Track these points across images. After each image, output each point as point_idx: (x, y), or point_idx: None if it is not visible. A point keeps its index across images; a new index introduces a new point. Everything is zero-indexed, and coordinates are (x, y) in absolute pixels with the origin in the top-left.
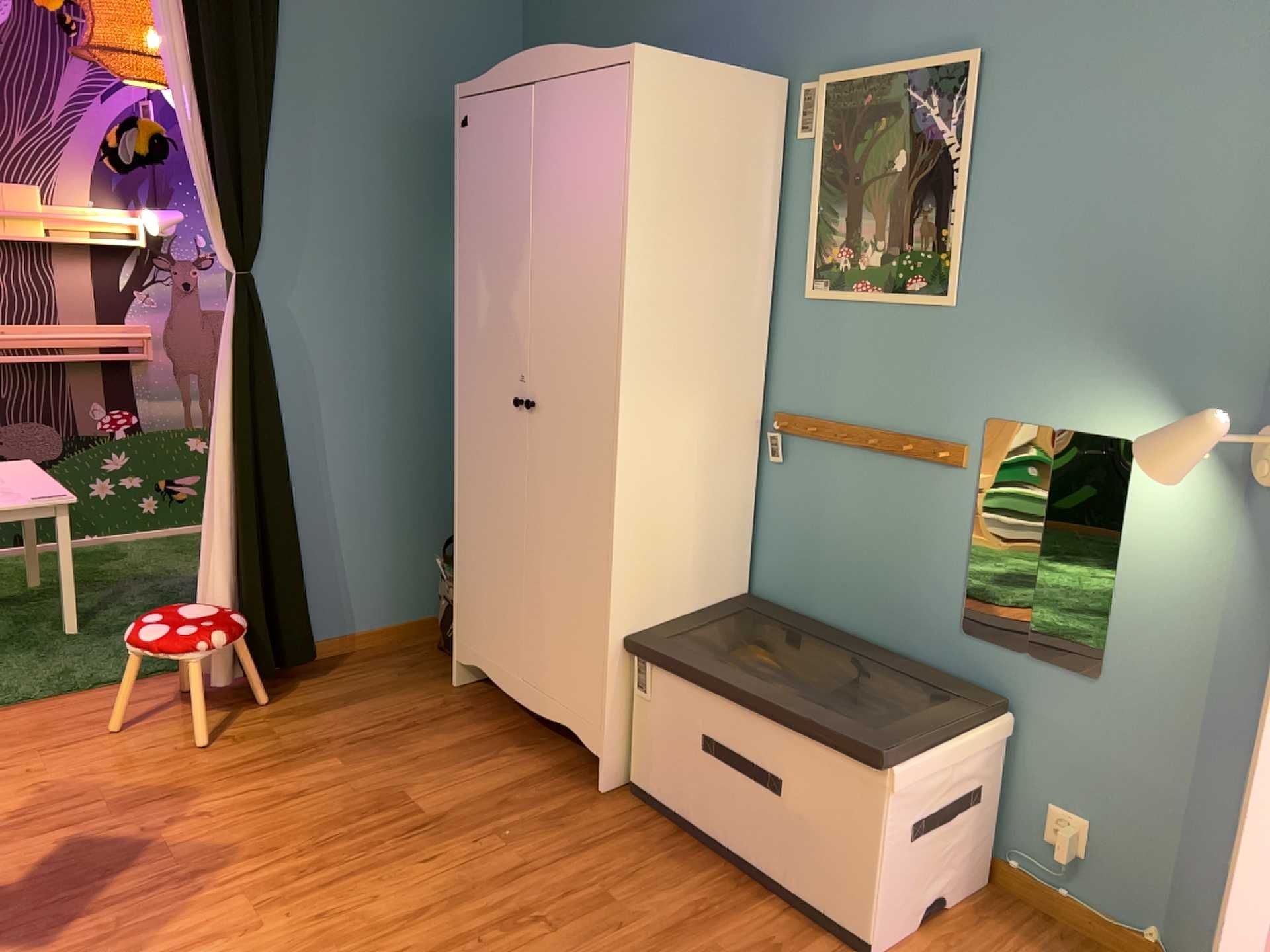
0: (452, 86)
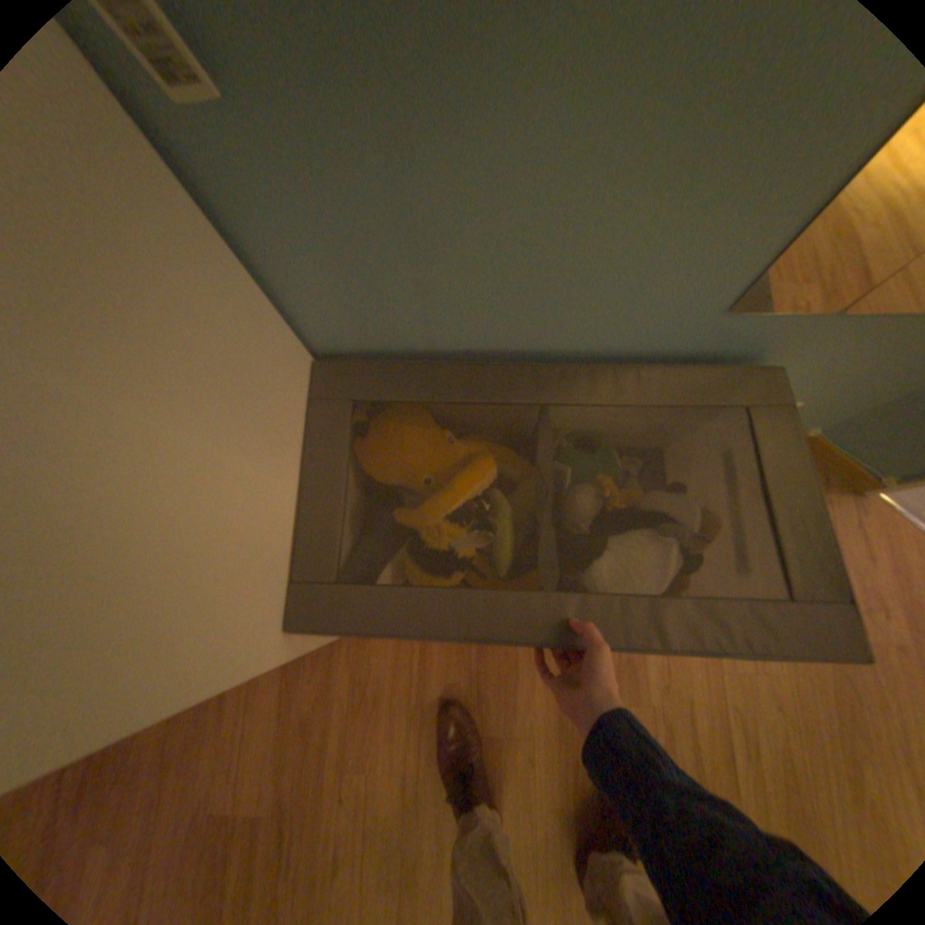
0: None
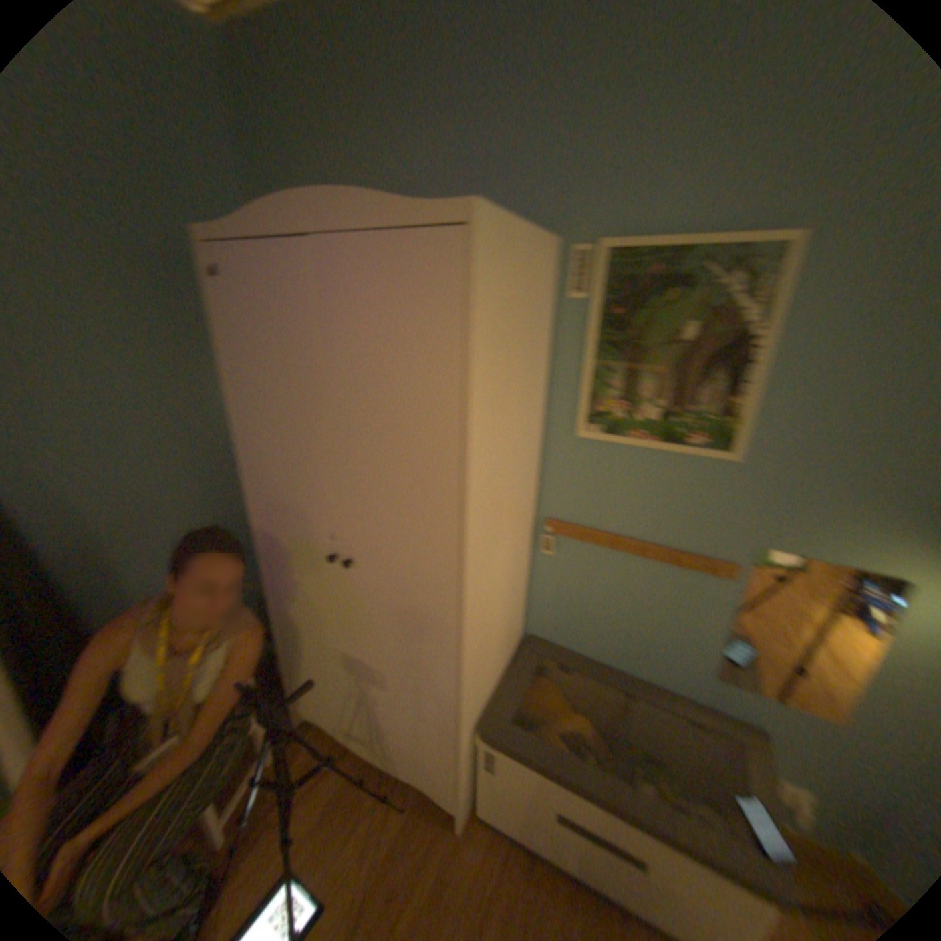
0: (173, 218)
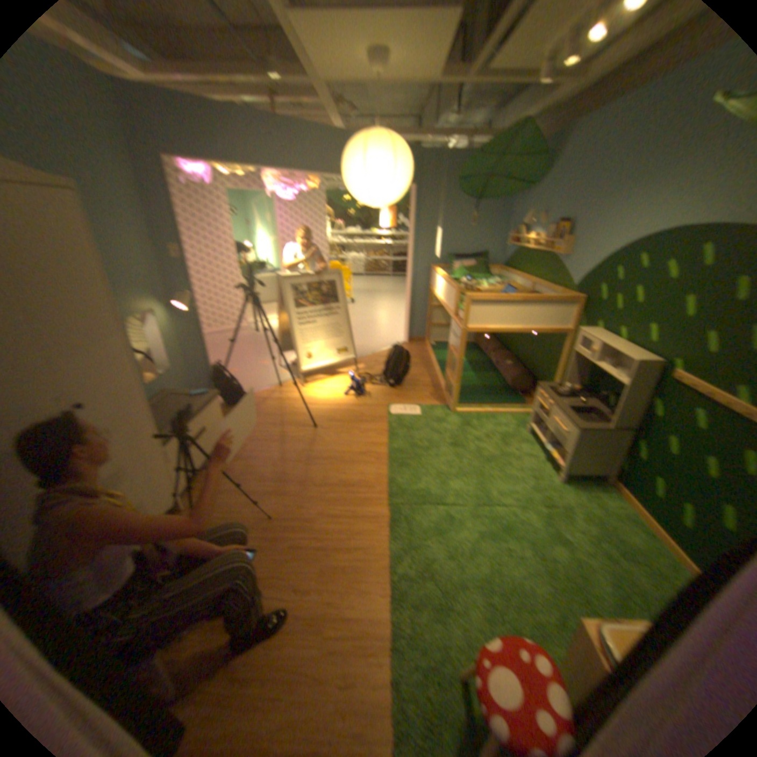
0: None
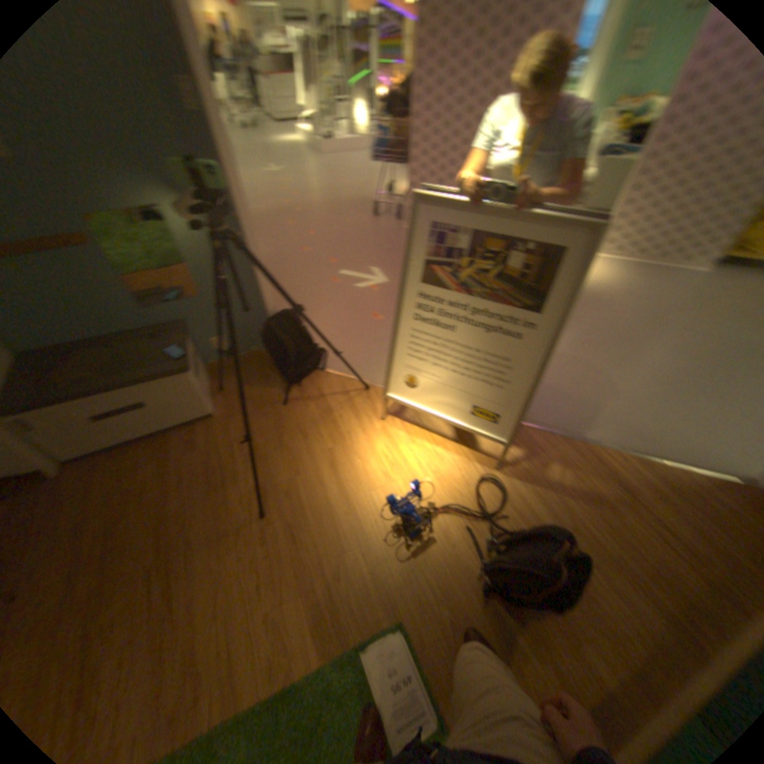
0: None
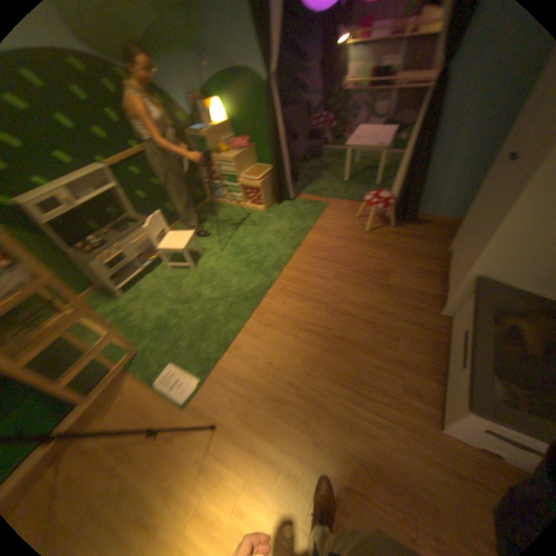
0: None
